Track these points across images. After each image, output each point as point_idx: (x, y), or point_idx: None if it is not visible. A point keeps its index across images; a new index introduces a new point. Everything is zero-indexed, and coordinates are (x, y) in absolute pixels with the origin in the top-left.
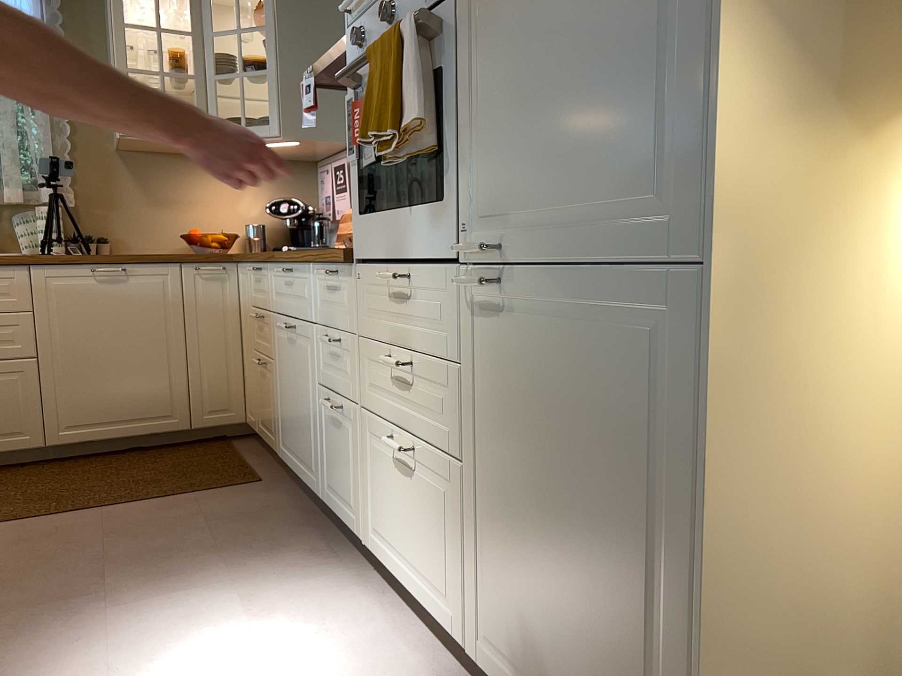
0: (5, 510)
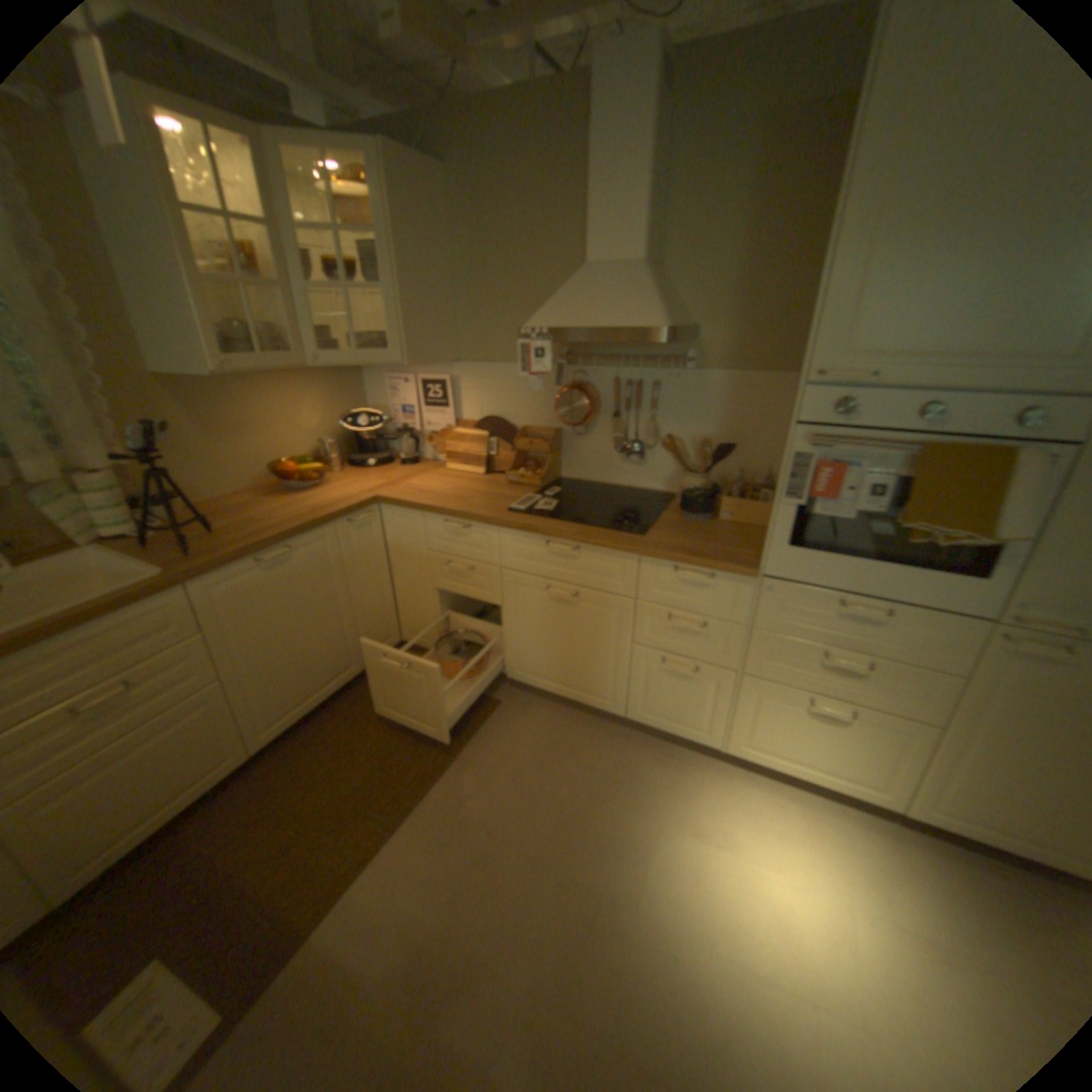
0: (322, 857)
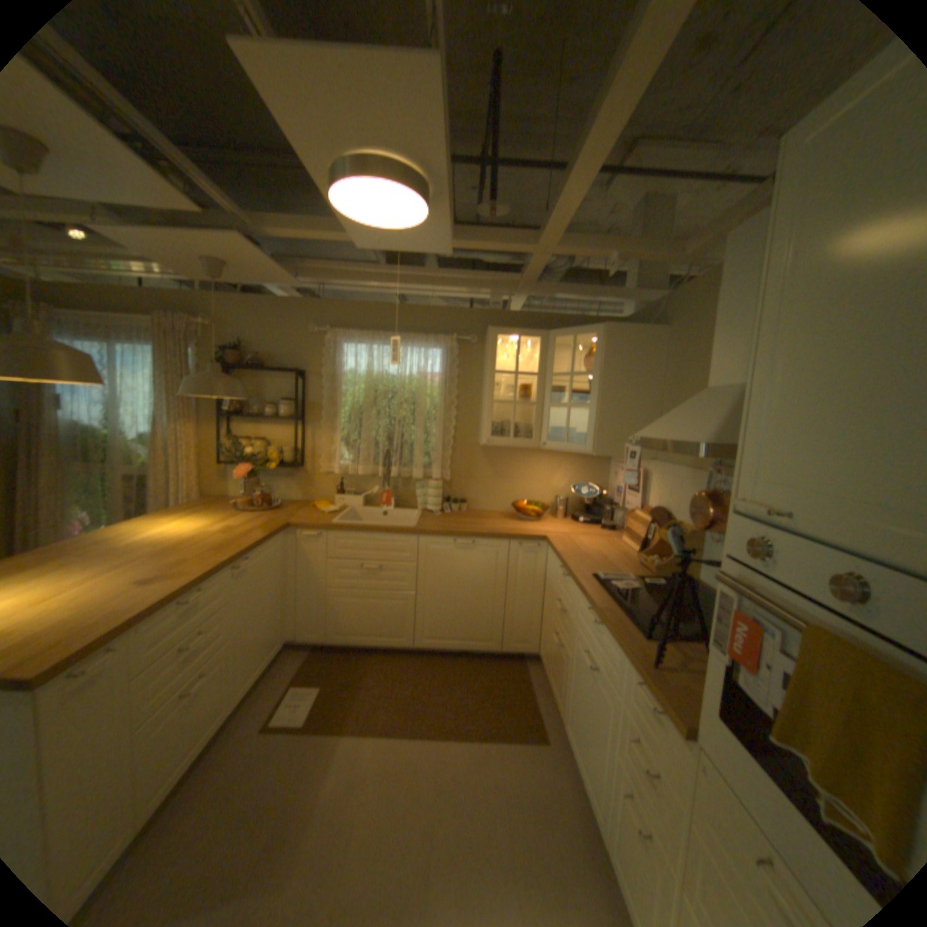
0: (383, 714)
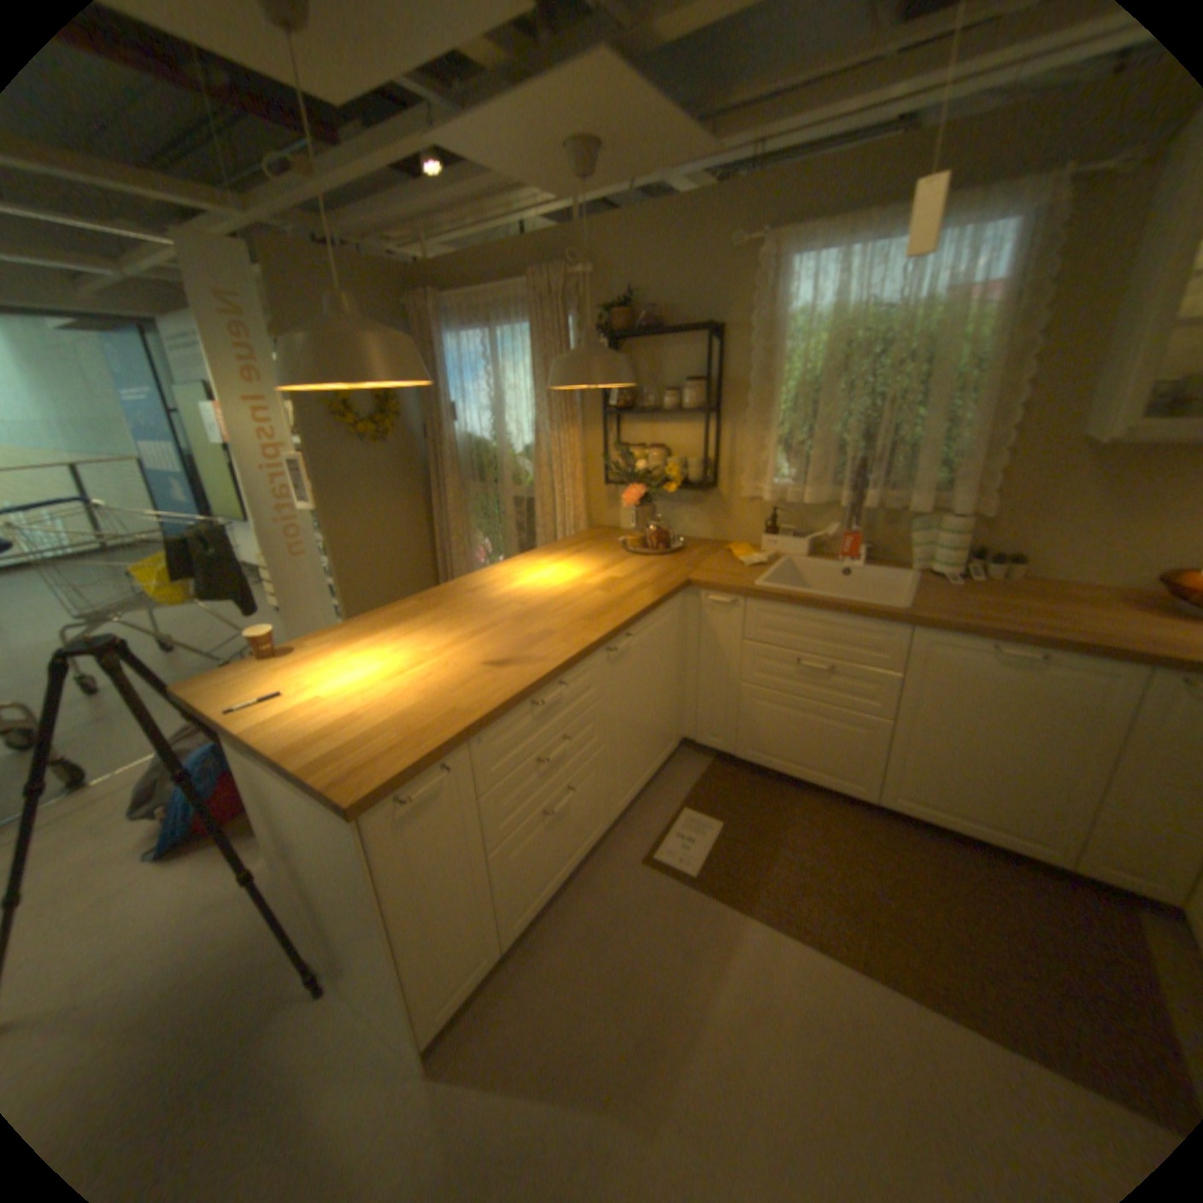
0: (818, 908)
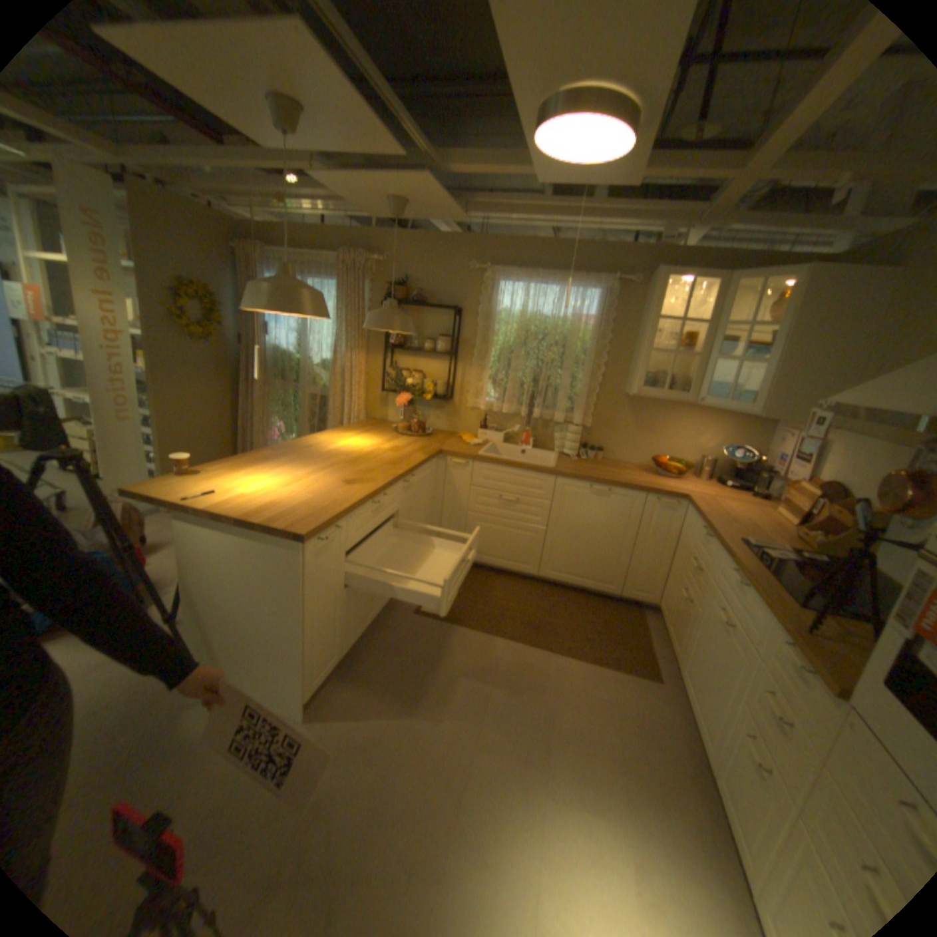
0: (510, 624)
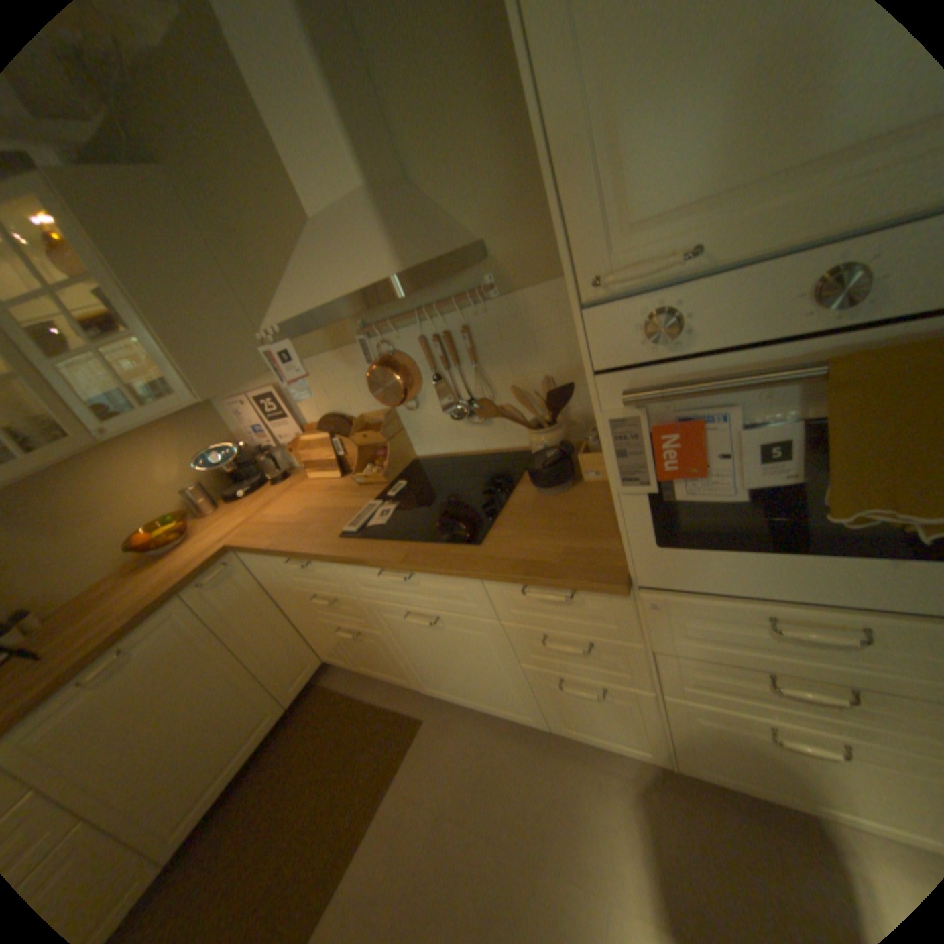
0: None
